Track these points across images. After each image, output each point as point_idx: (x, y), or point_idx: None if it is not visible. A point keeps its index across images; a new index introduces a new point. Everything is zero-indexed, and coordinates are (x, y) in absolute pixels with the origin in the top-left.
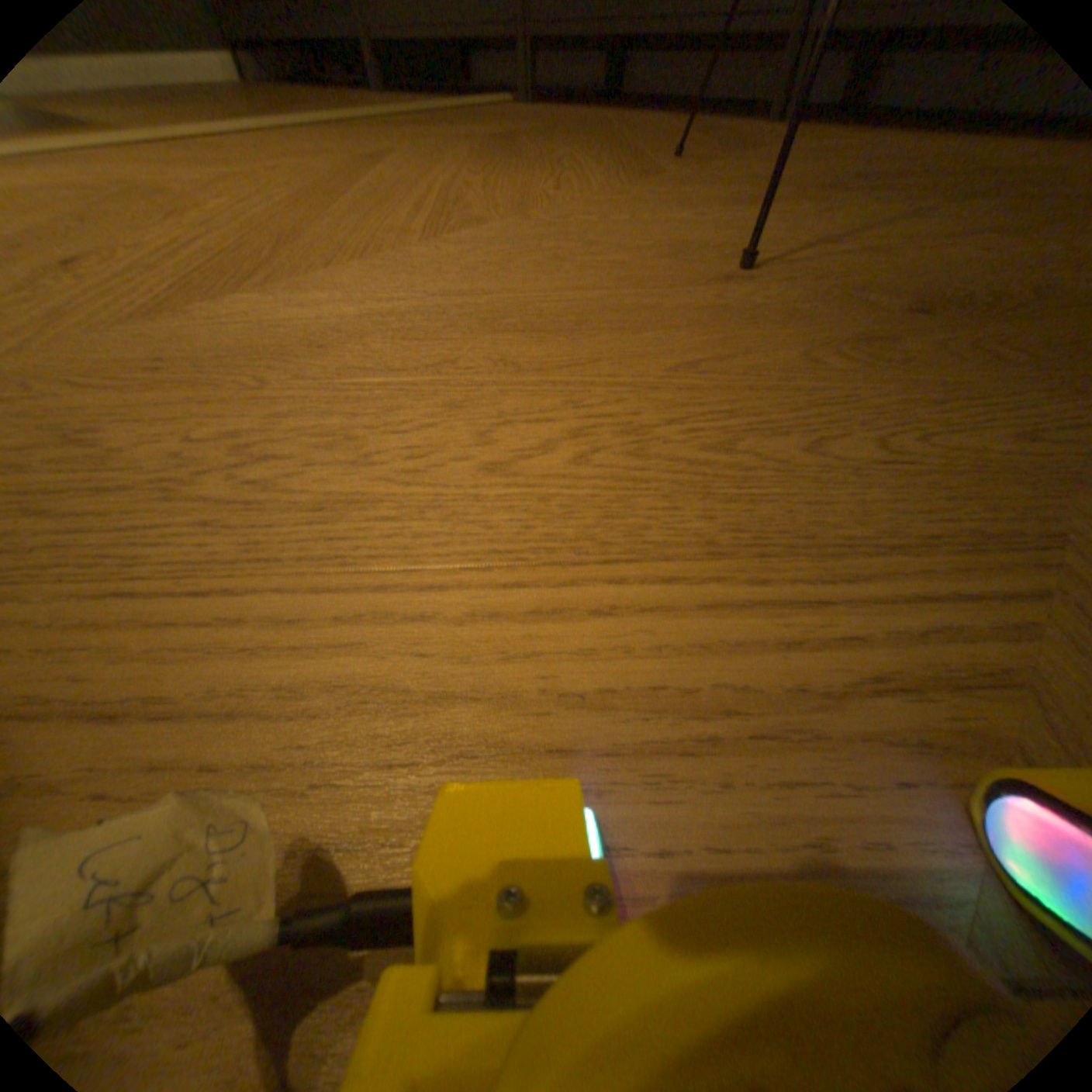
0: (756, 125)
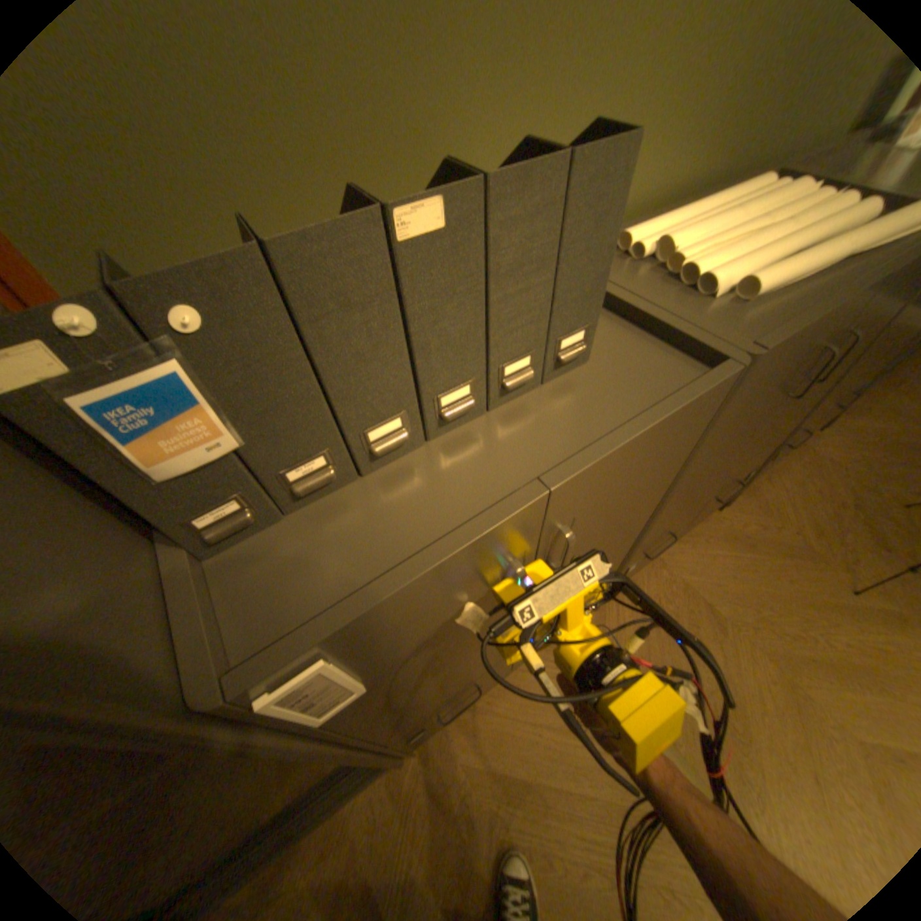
0: (725, 519)
